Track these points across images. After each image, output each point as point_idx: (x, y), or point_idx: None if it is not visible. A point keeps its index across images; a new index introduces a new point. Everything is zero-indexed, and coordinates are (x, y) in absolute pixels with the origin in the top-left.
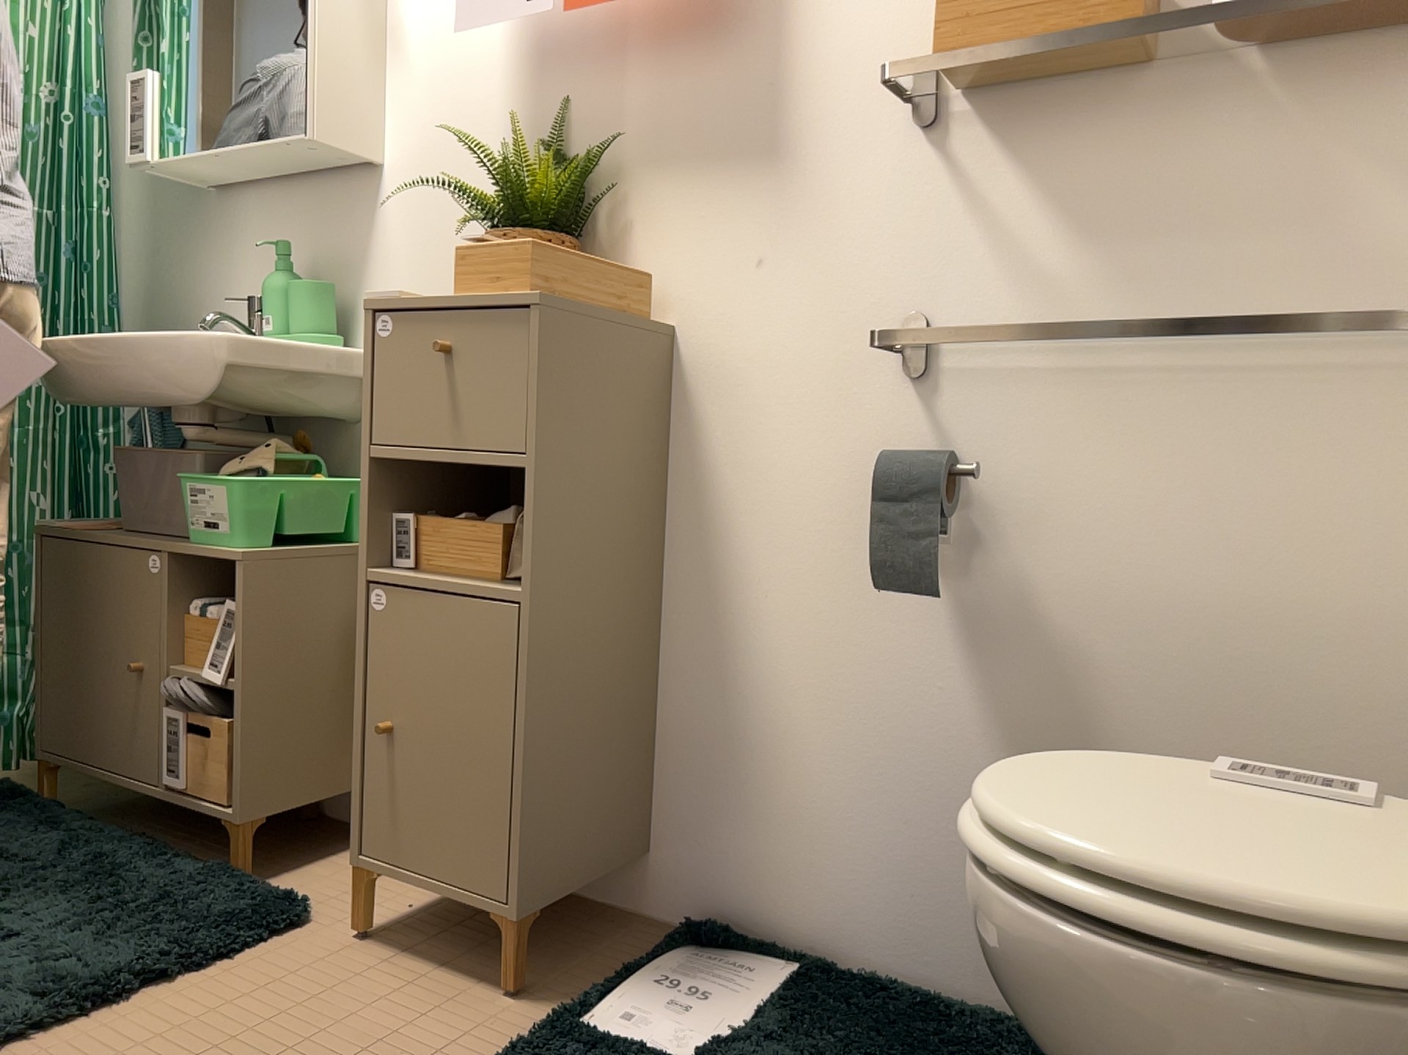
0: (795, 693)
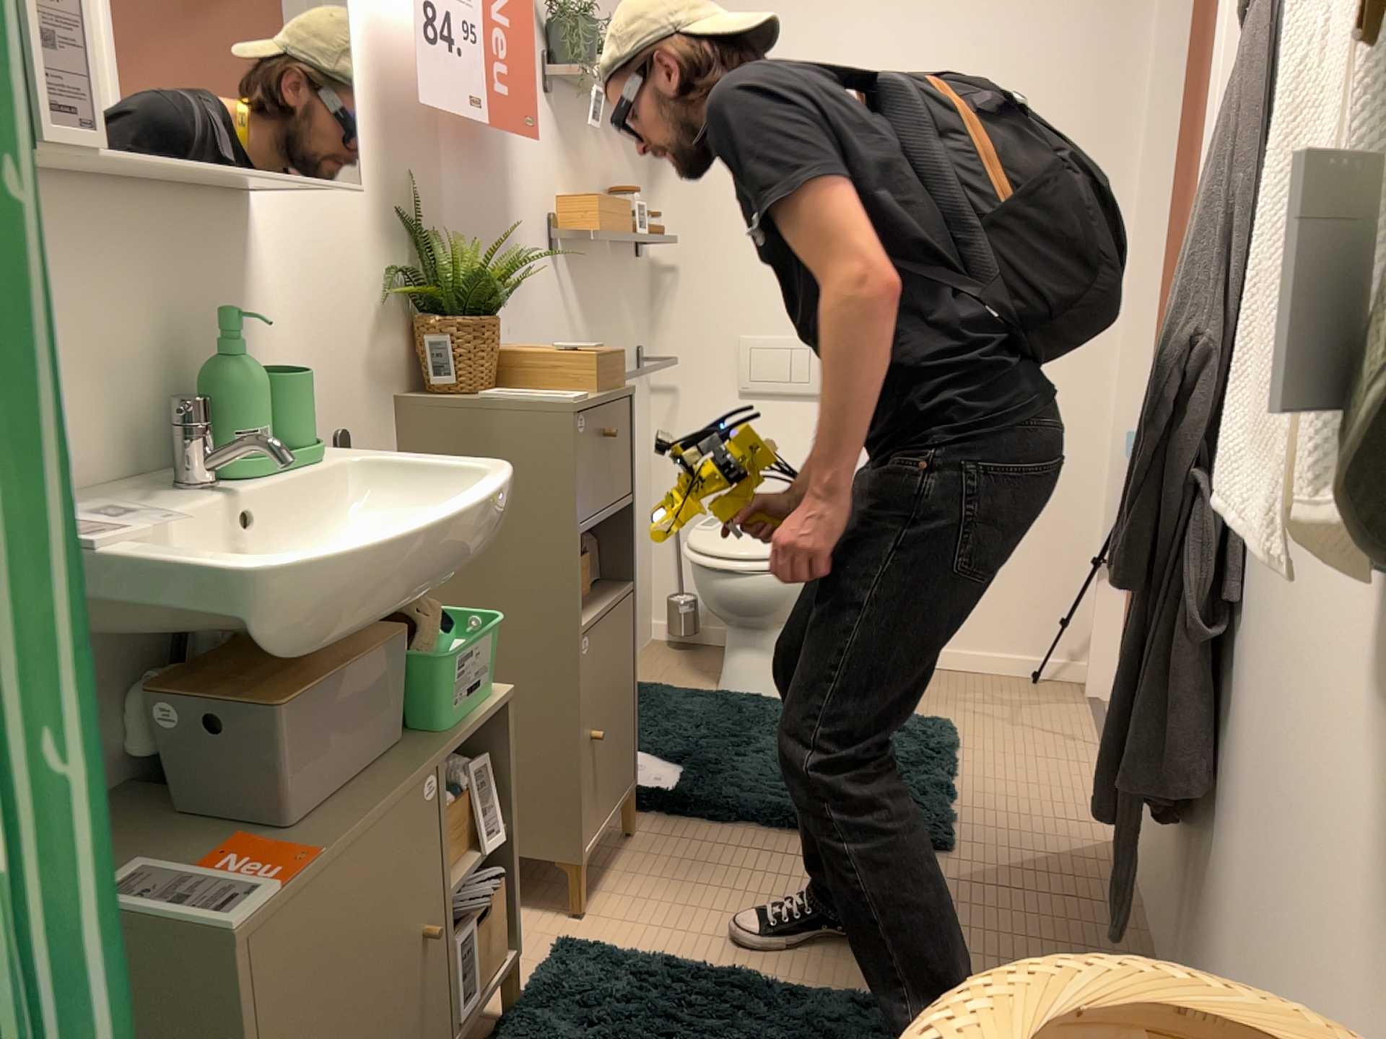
0: None
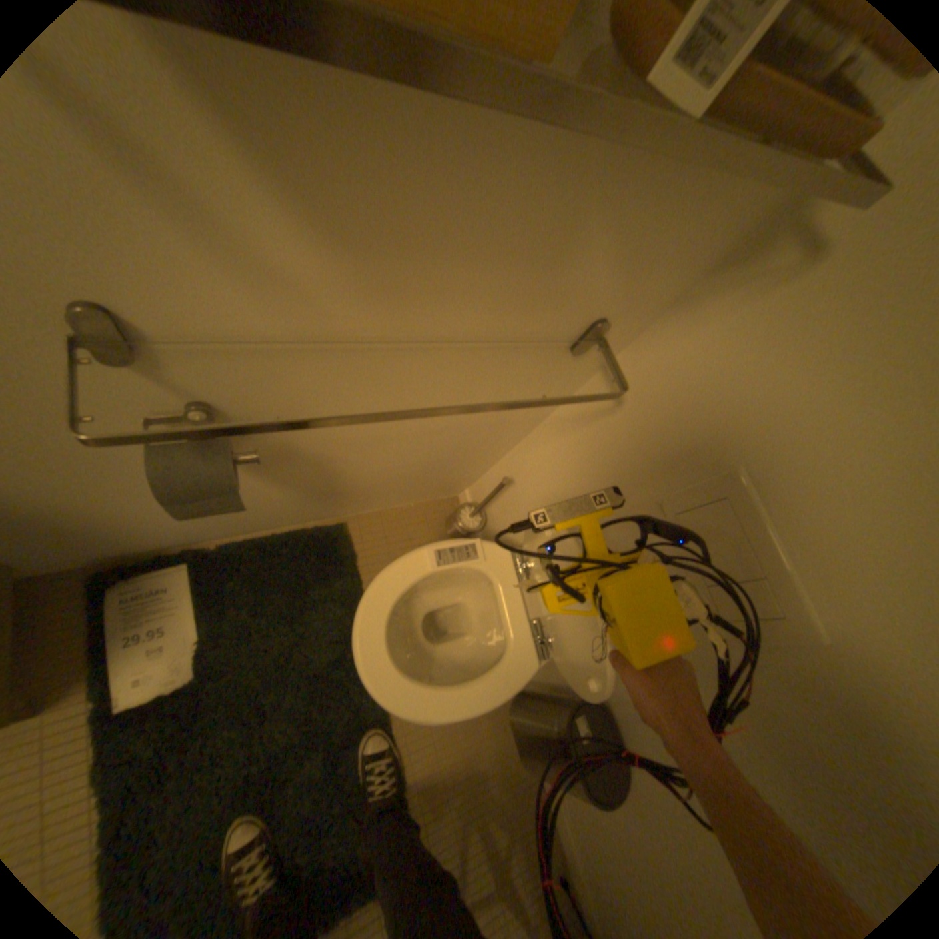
0: (104, 509)
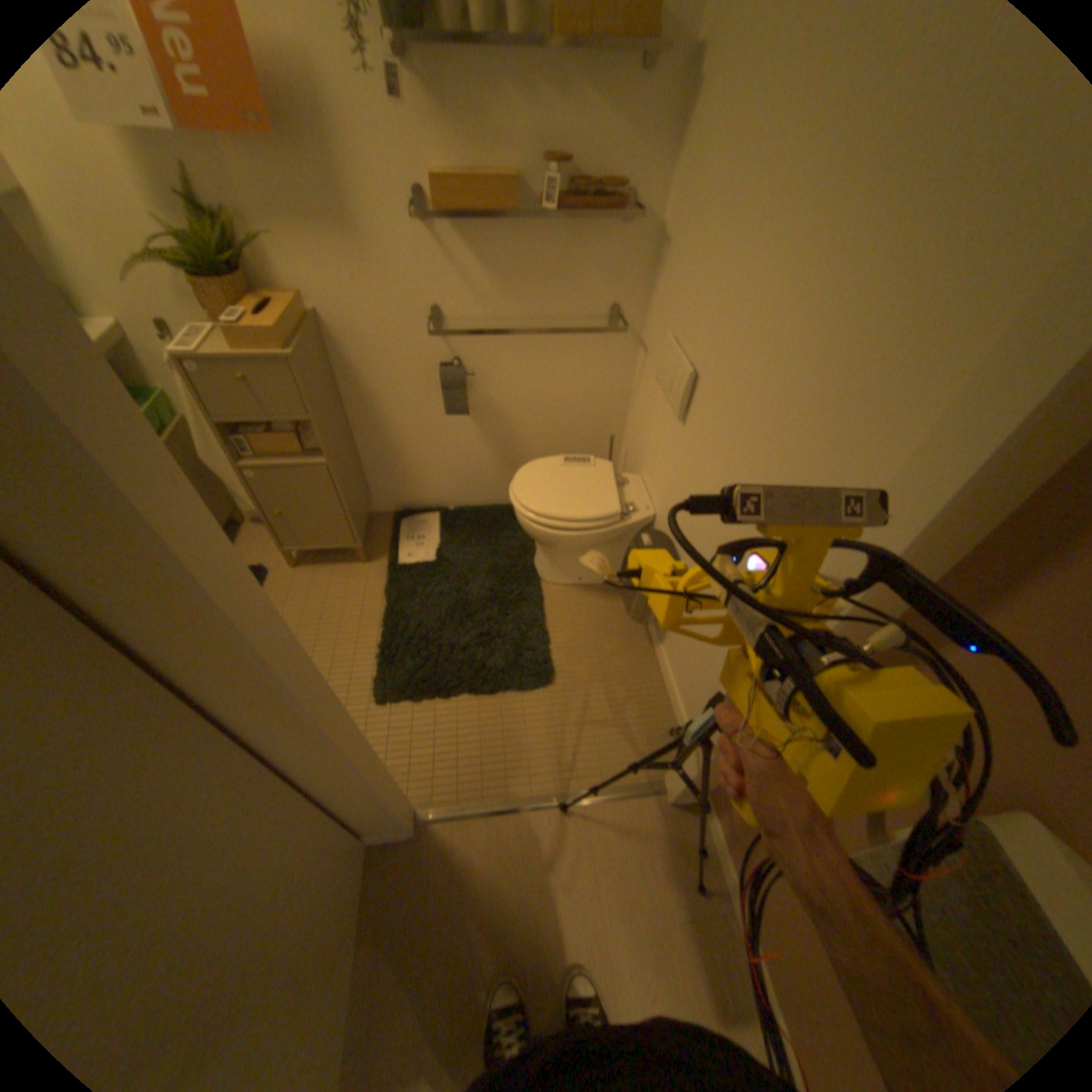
0: (416, 443)
